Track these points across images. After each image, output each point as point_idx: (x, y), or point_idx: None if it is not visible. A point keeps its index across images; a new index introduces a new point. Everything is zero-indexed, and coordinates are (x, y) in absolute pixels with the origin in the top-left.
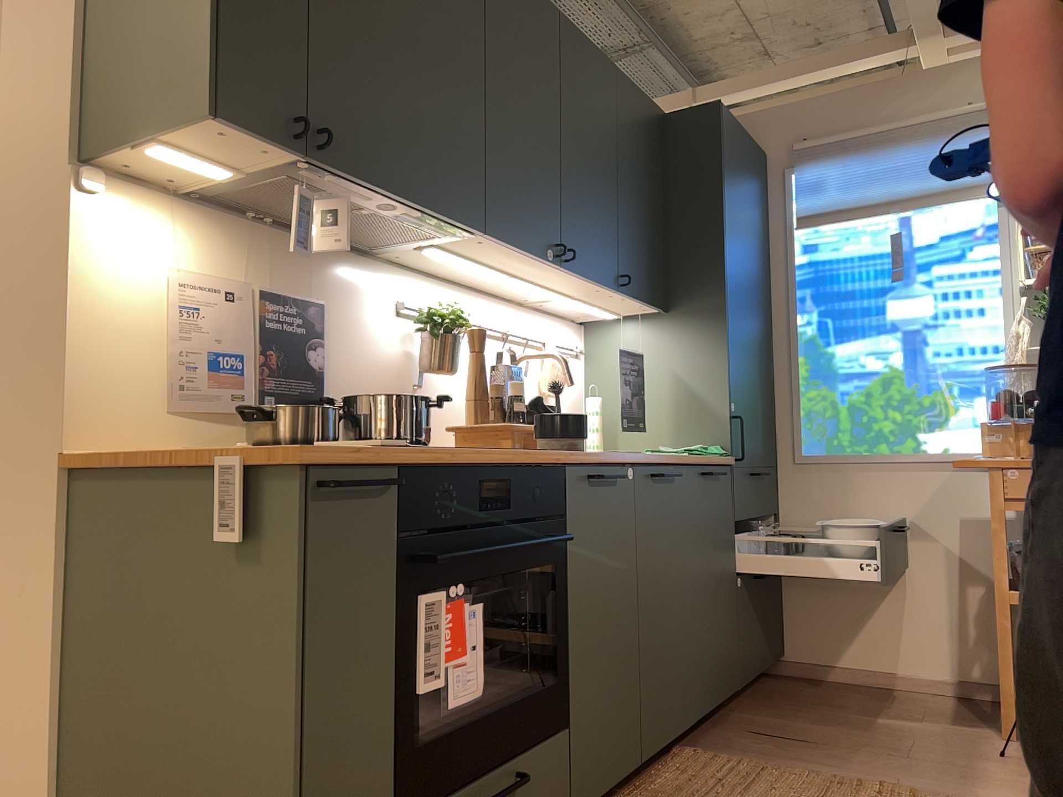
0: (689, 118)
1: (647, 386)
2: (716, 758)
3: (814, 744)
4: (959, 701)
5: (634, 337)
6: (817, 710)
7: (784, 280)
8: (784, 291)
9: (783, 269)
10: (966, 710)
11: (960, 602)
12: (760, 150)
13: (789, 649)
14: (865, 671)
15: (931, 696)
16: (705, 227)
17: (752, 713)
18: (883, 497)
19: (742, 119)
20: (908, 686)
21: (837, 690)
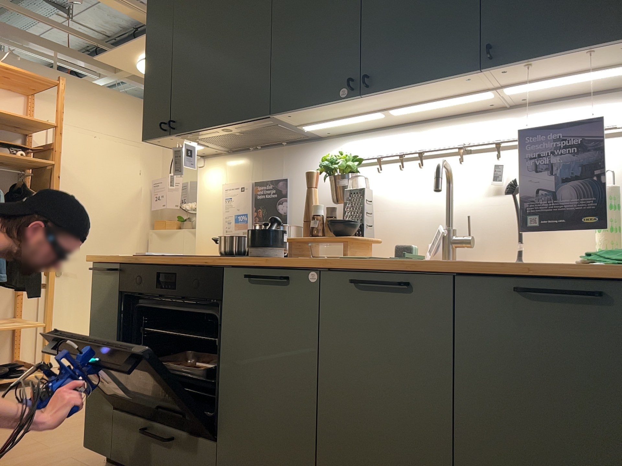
0: None
1: None
2: None
3: None
4: None
5: None
6: None
7: None
8: None
9: None
10: None
11: None
12: None
13: None
14: None
15: None
16: None
17: None
18: None
19: None
20: None
21: None
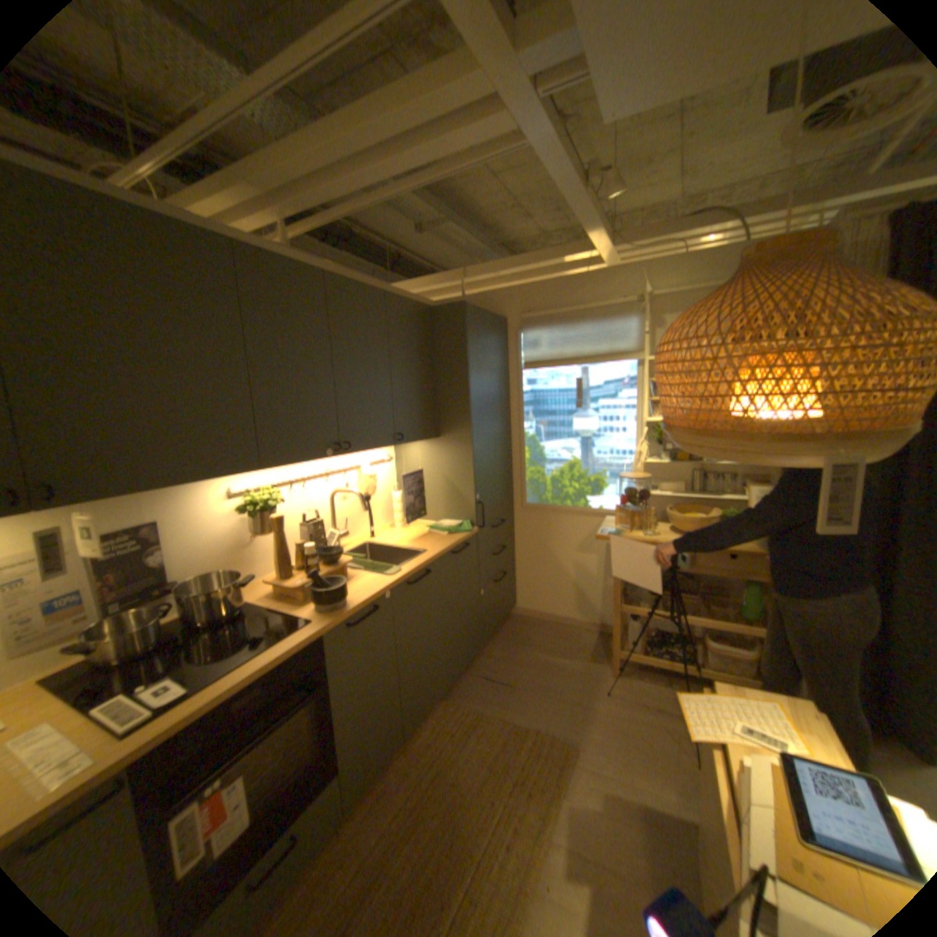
0: (445, 311)
1: (428, 482)
2: (455, 712)
3: (513, 690)
4: (598, 638)
5: (420, 452)
6: (523, 652)
7: (516, 401)
8: (516, 408)
9: (516, 394)
10: (599, 647)
11: (603, 587)
12: (503, 314)
13: (517, 603)
14: (554, 616)
15: (585, 634)
16: (457, 387)
17: (488, 659)
18: (567, 530)
19: (492, 292)
20: (575, 626)
21: (538, 630)
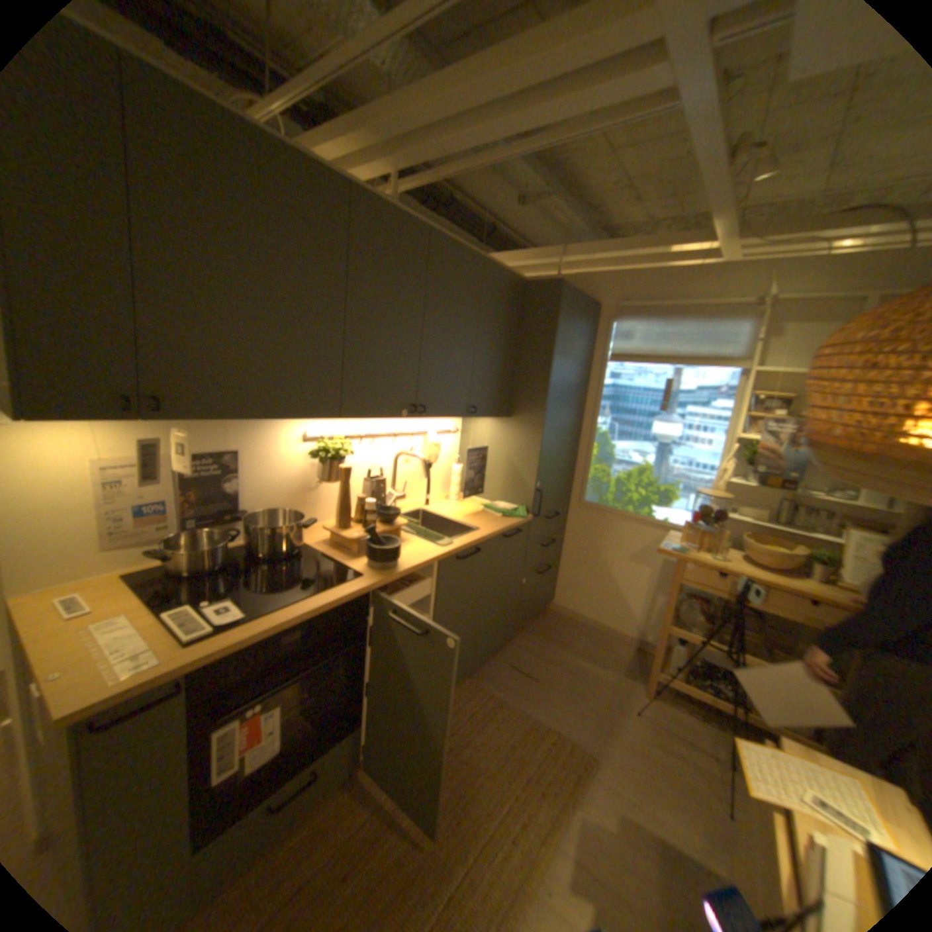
0: (540, 287)
1: (490, 460)
2: (478, 693)
3: (539, 685)
4: (635, 654)
5: (487, 429)
6: (554, 649)
7: (594, 393)
8: (593, 400)
9: (595, 386)
10: (635, 664)
11: (651, 603)
12: (597, 300)
13: (555, 599)
14: (591, 621)
15: (621, 646)
16: (538, 368)
17: (517, 648)
18: (623, 536)
19: (590, 275)
20: (612, 636)
21: (573, 631)
